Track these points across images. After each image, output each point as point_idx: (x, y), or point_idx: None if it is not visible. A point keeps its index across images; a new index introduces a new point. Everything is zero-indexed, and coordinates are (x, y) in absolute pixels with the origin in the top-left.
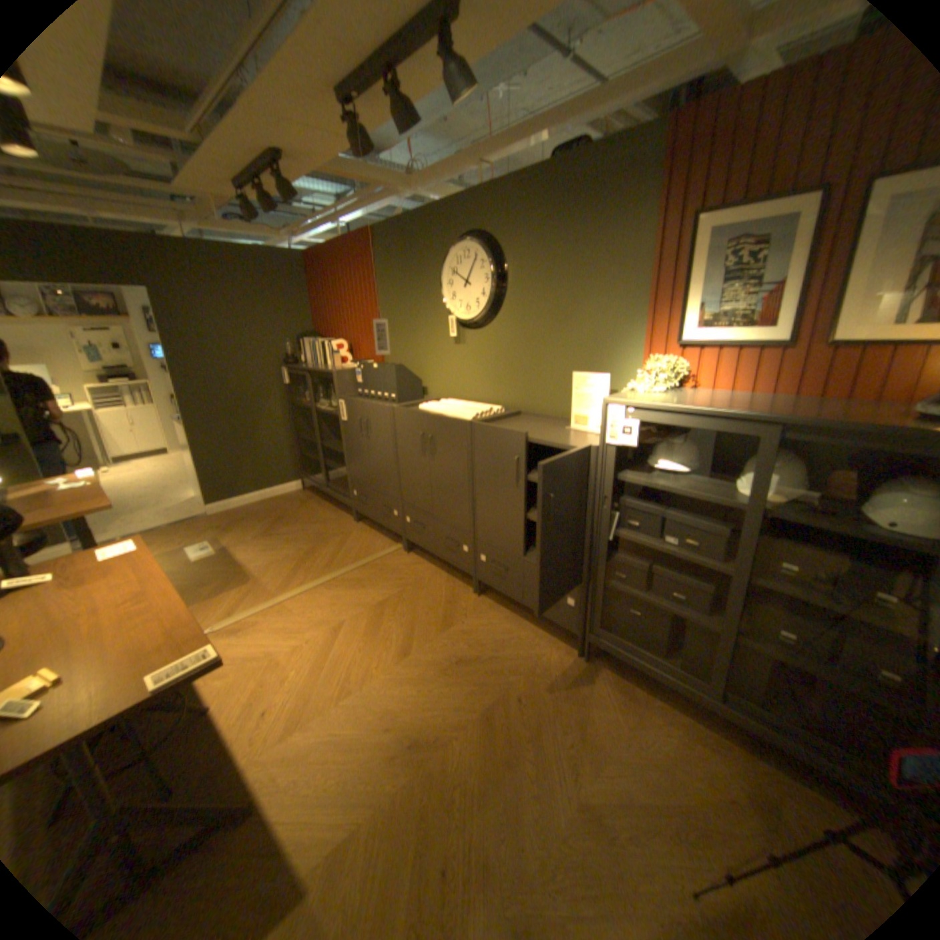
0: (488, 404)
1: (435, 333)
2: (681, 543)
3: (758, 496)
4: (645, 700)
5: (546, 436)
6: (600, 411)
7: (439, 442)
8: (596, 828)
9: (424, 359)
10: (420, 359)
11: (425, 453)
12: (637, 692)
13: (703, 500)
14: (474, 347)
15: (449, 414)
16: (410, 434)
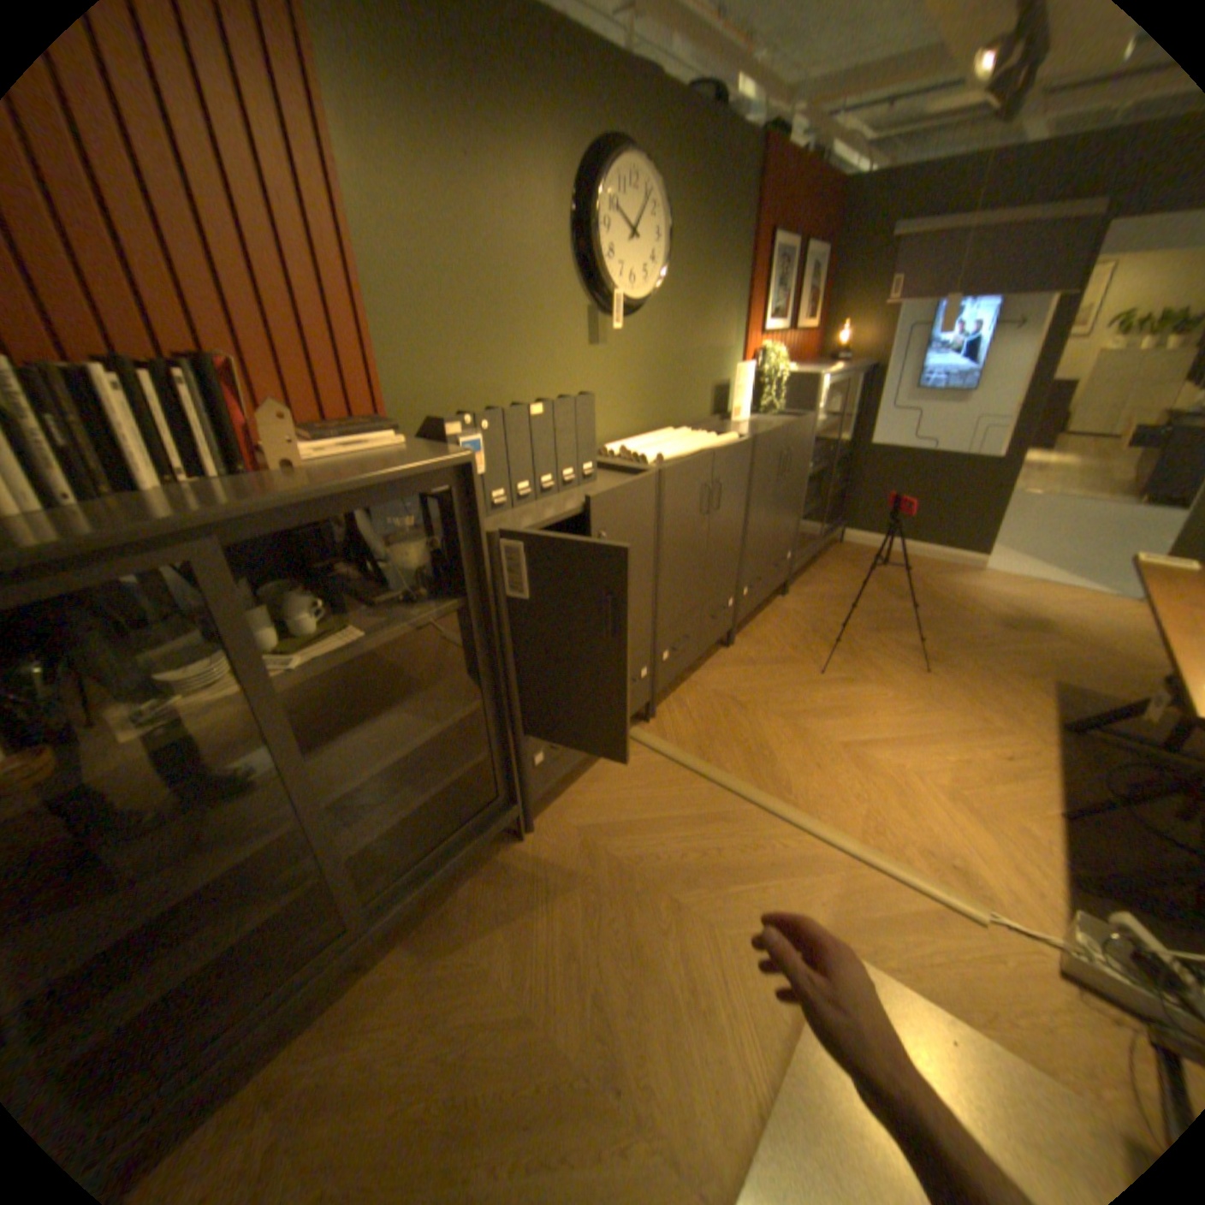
0: (637, 435)
1: (552, 323)
2: (813, 463)
3: (823, 418)
4: (805, 579)
5: (792, 421)
6: (747, 398)
7: (724, 485)
8: (906, 598)
9: (526, 385)
10: (515, 385)
11: (705, 516)
12: (801, 581)
13: (827, 428)
14: (620, 348)
15: (713, 444)
16: (688, 501)
